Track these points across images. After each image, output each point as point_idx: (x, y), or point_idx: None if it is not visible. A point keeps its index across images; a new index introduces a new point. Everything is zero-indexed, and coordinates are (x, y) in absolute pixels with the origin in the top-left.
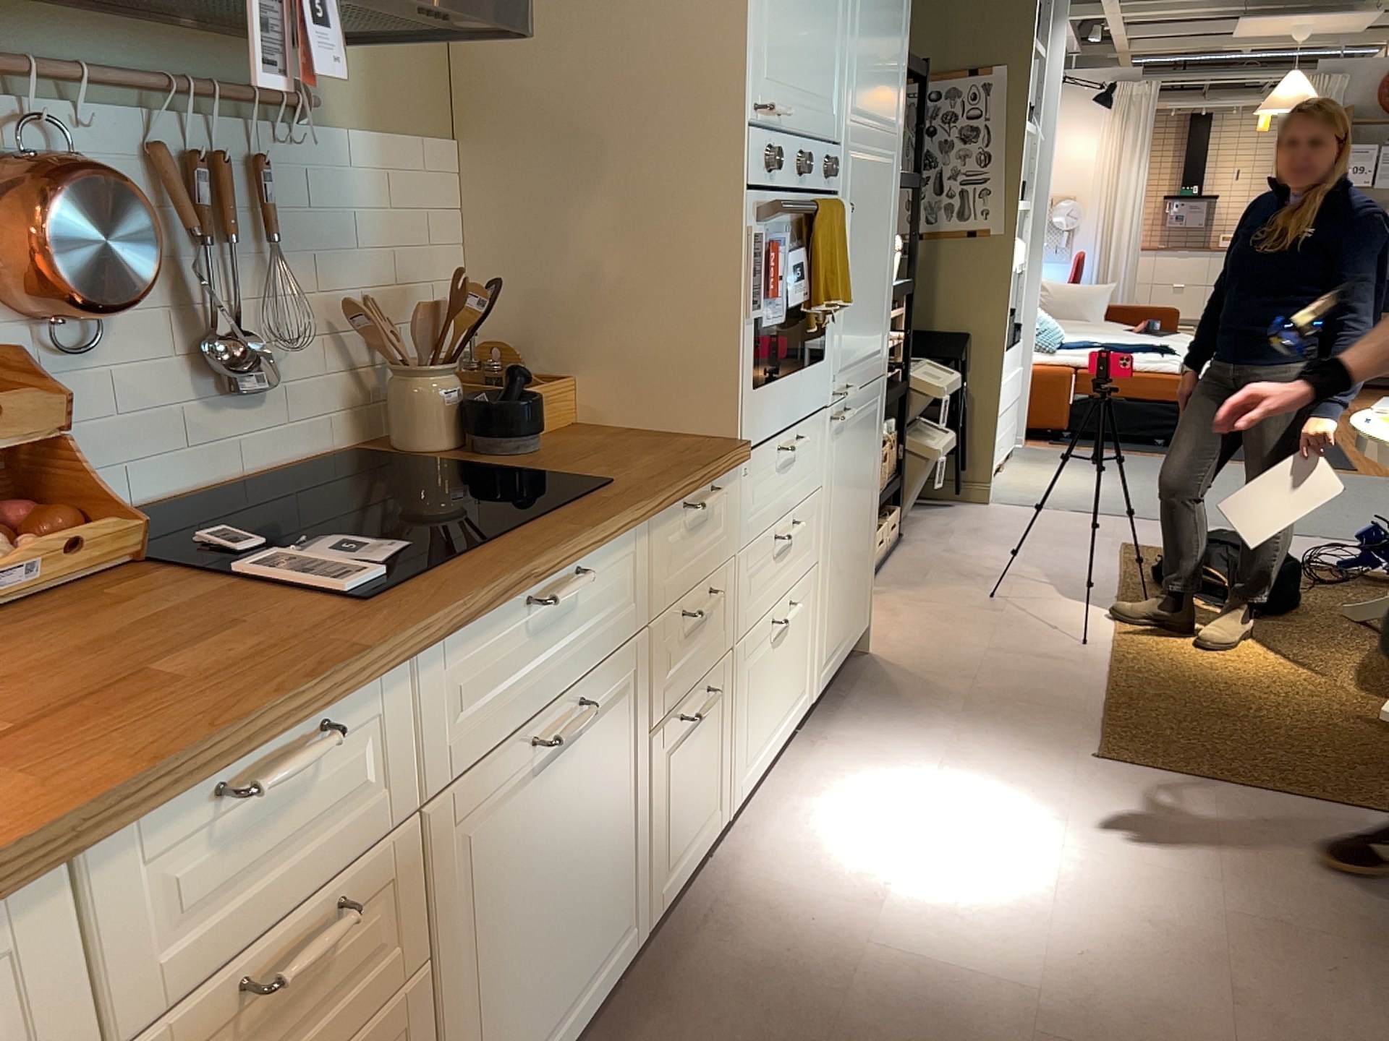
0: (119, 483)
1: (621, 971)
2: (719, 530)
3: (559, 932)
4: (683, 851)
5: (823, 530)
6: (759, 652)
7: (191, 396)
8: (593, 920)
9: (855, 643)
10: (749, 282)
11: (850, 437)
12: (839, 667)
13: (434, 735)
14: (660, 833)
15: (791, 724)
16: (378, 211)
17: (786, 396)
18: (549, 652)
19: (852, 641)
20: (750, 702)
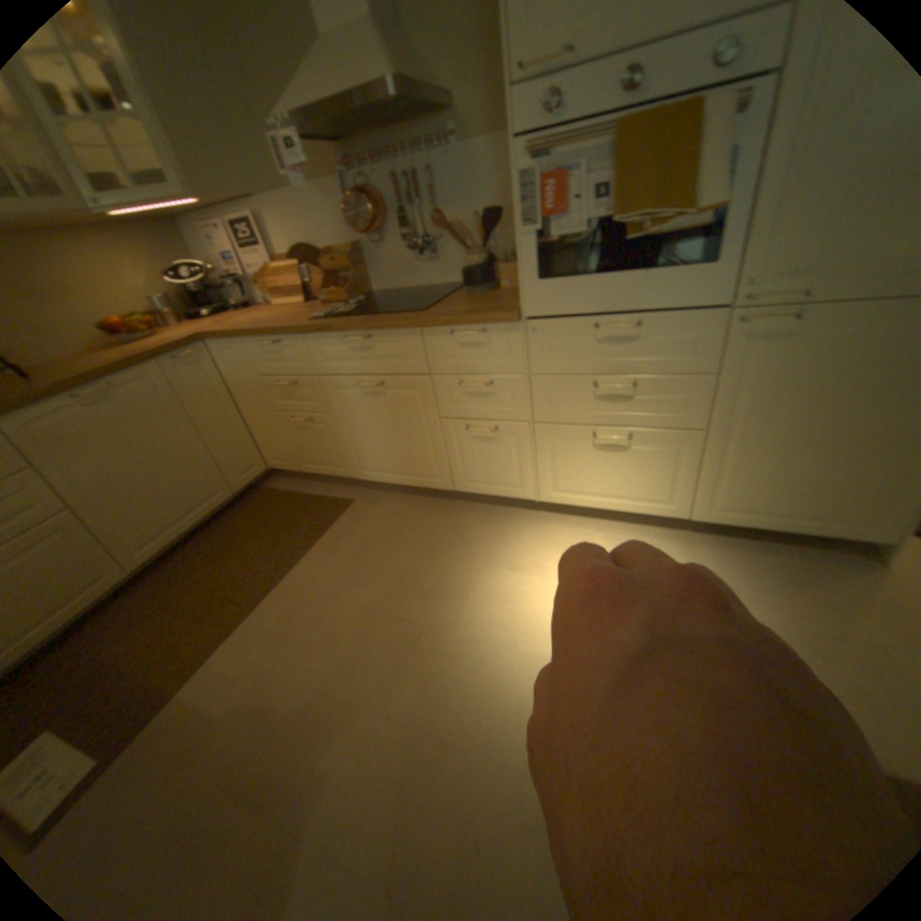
0: (392, 281)
1: (435, 488)
2: (499, 354)
3: (388, 447)
4: (481, 481)
5: (715, 409)
6: (572, 440)
7: (411, 256)
8: (409, 457)
9: (833, 537)
10: (518, 205)
11: (817, 346)
12: (770, 530)
13: (315, 359)
14: (457, 461)
15: (636, 507)
16: (490, 173)
17: (605, 287)
18: (361, 358)
19: (817, 529)
20: (559, 460)
